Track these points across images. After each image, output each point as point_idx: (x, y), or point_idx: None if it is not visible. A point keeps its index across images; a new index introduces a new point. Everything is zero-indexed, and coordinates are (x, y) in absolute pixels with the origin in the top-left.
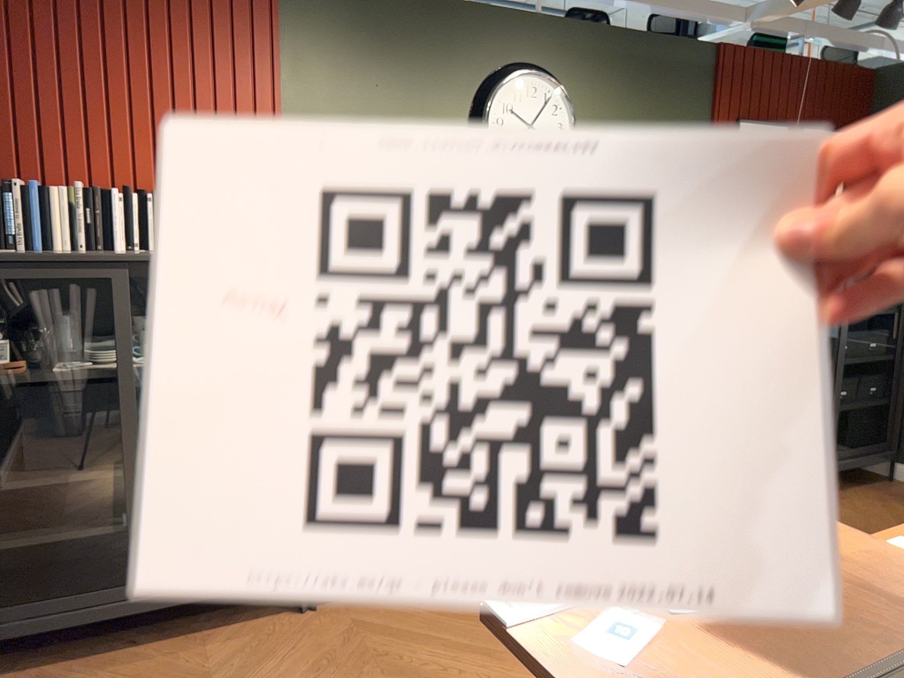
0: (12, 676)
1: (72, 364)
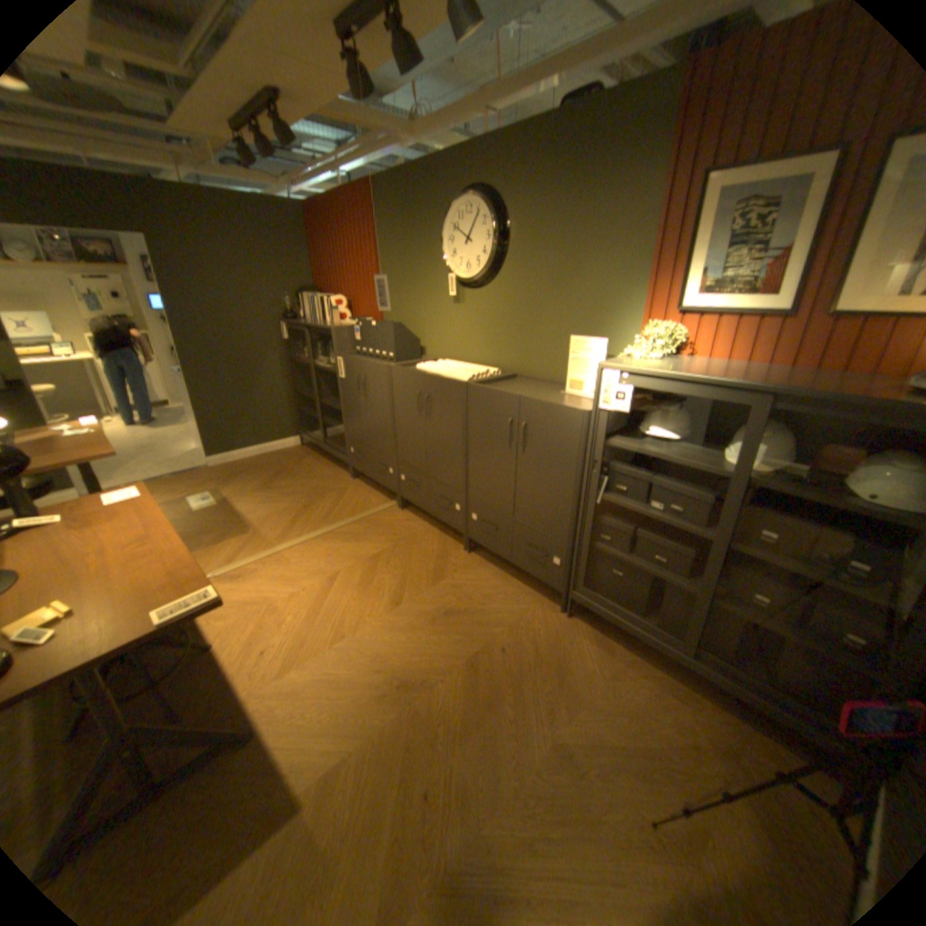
0: (310, 451)
1: (317, 361)
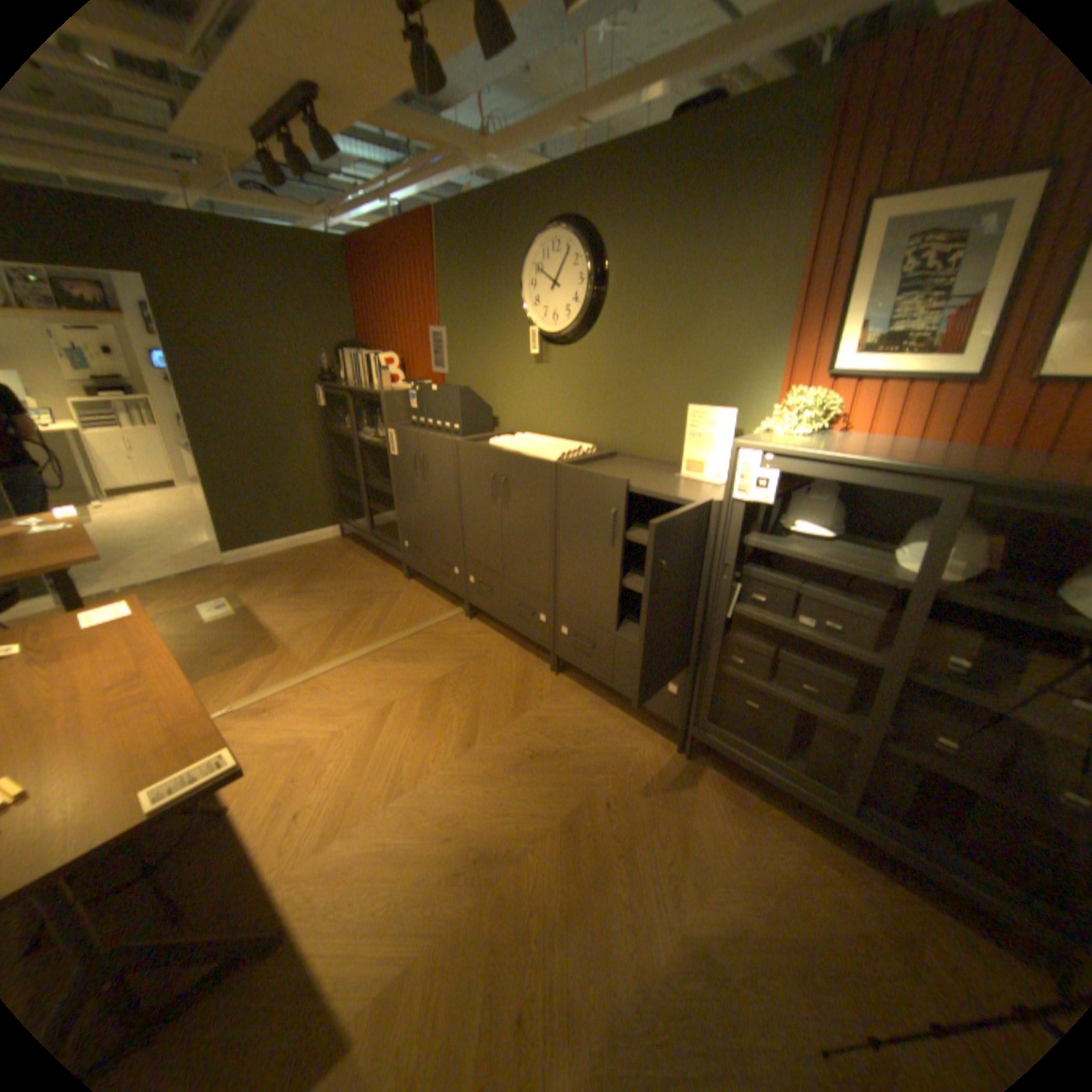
0: (353, 544)
1: (361, 433)
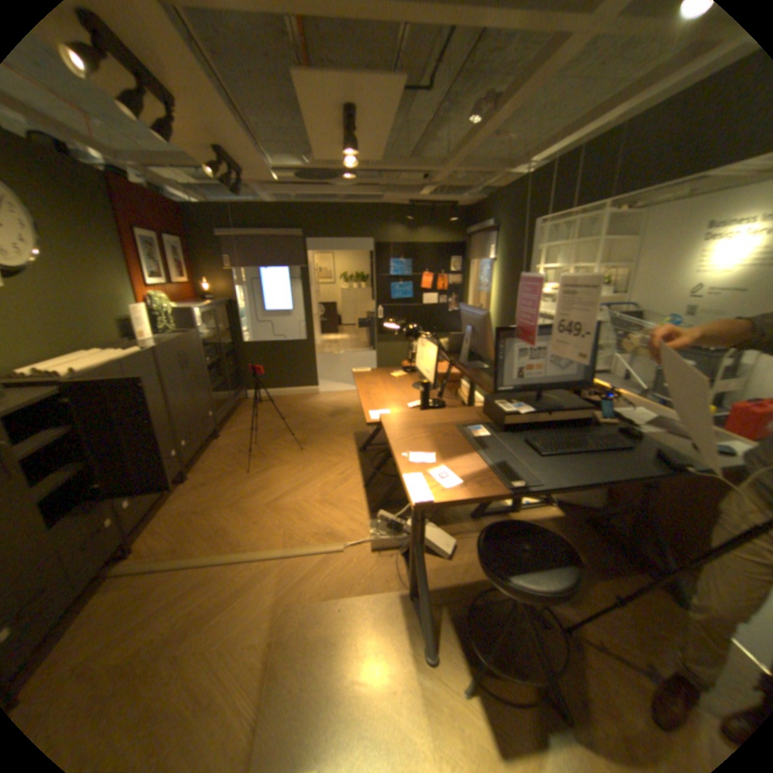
0: None
1: None
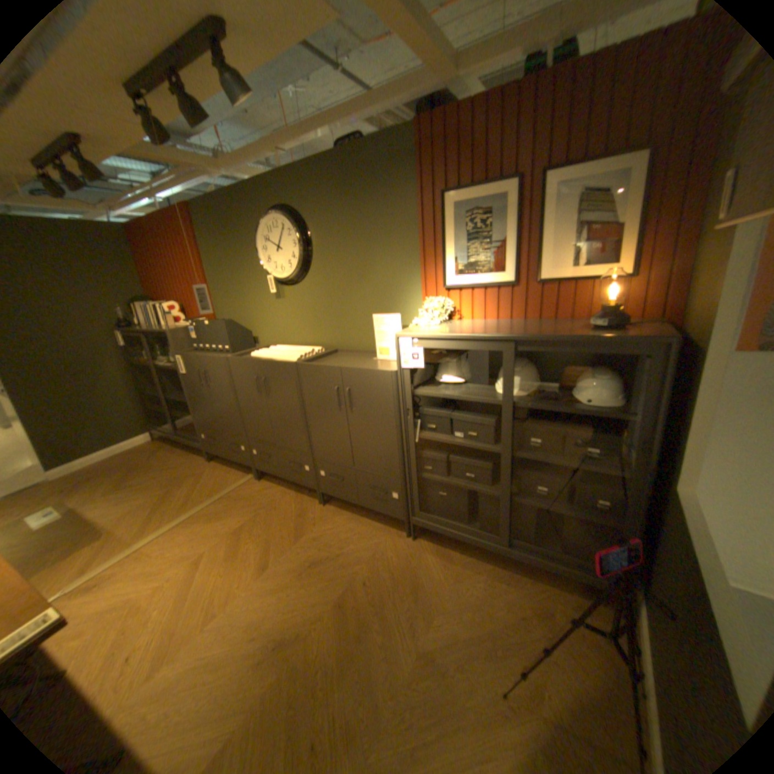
0: (162, 444)
1: (157, 361)
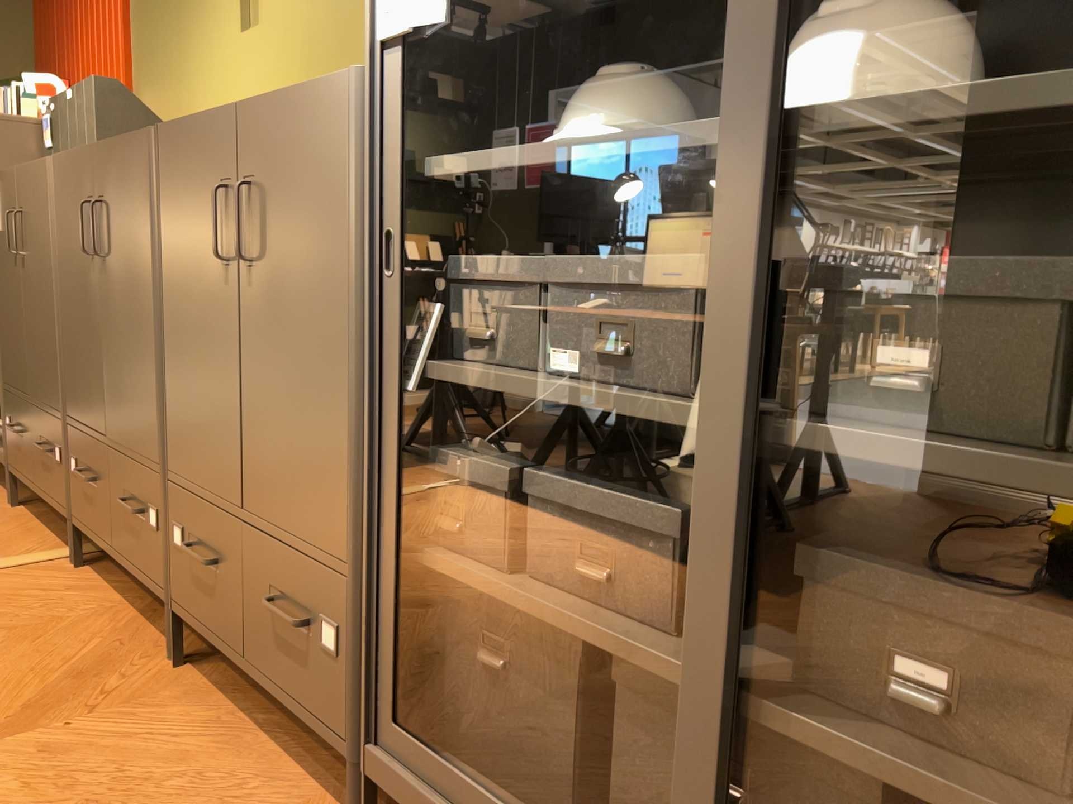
0: None
1: None
